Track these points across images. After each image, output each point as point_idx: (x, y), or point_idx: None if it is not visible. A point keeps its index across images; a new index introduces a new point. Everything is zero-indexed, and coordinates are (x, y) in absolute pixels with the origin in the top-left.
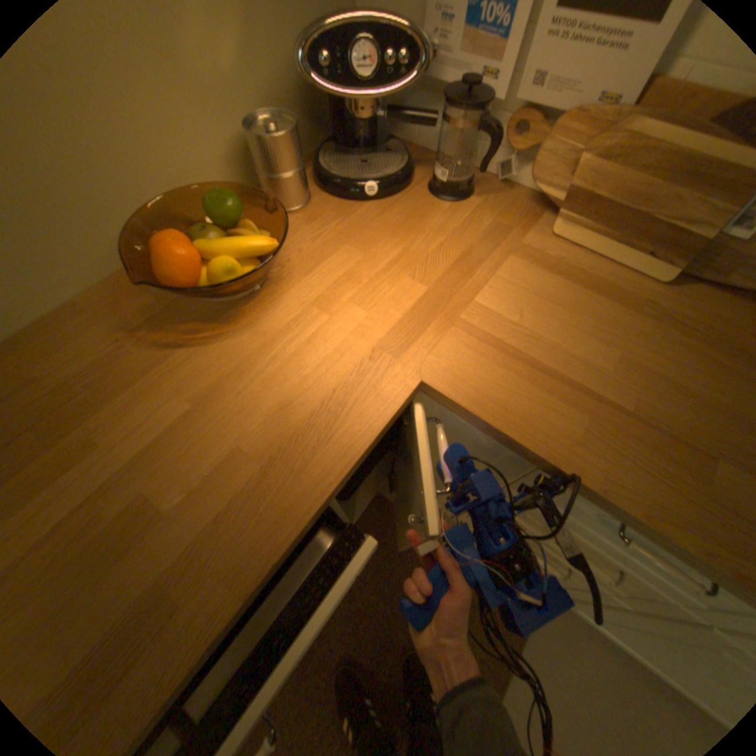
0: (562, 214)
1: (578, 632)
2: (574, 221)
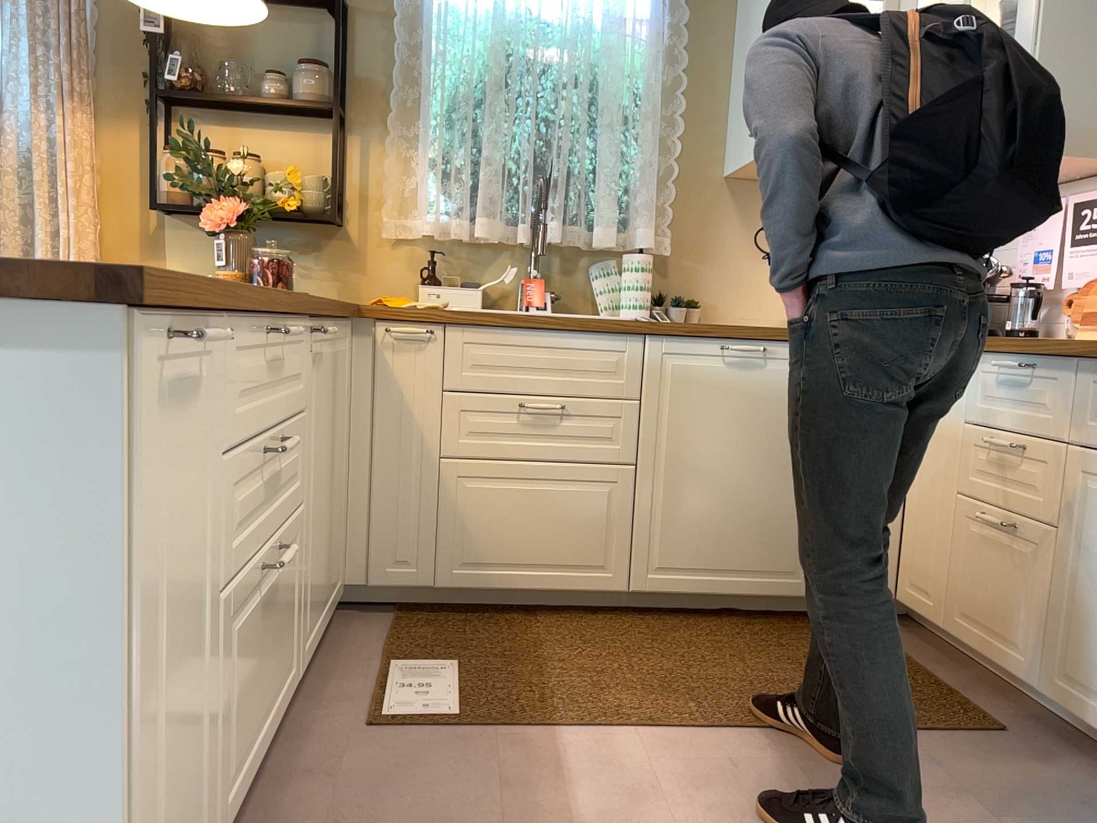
0: (1081, 329)
1: (1068, 766)
2: (1087, 330)
